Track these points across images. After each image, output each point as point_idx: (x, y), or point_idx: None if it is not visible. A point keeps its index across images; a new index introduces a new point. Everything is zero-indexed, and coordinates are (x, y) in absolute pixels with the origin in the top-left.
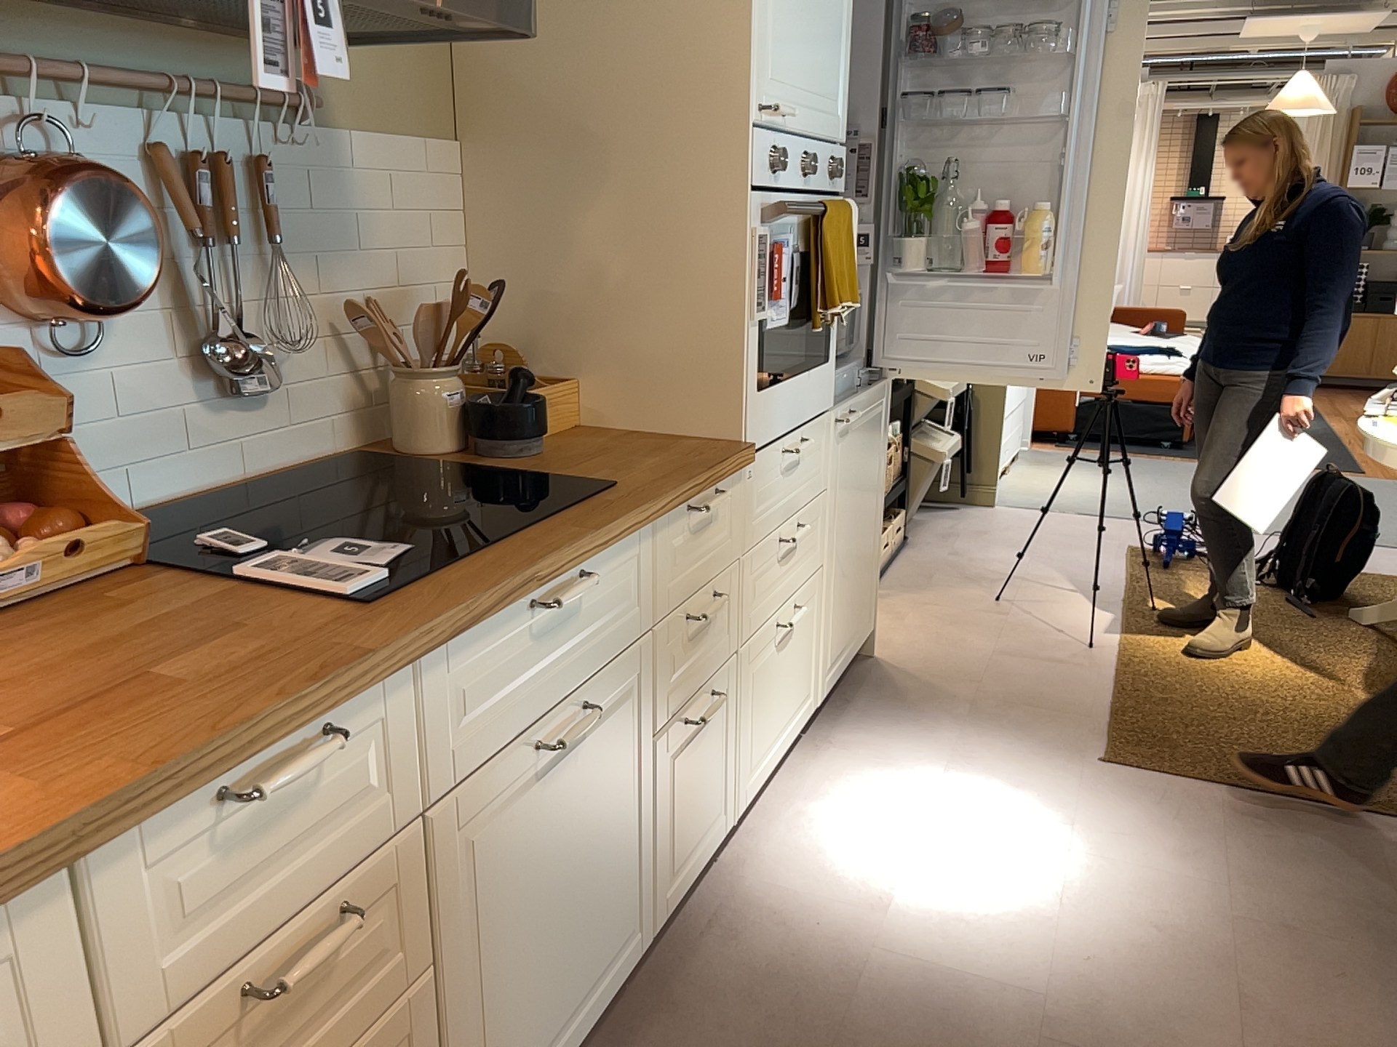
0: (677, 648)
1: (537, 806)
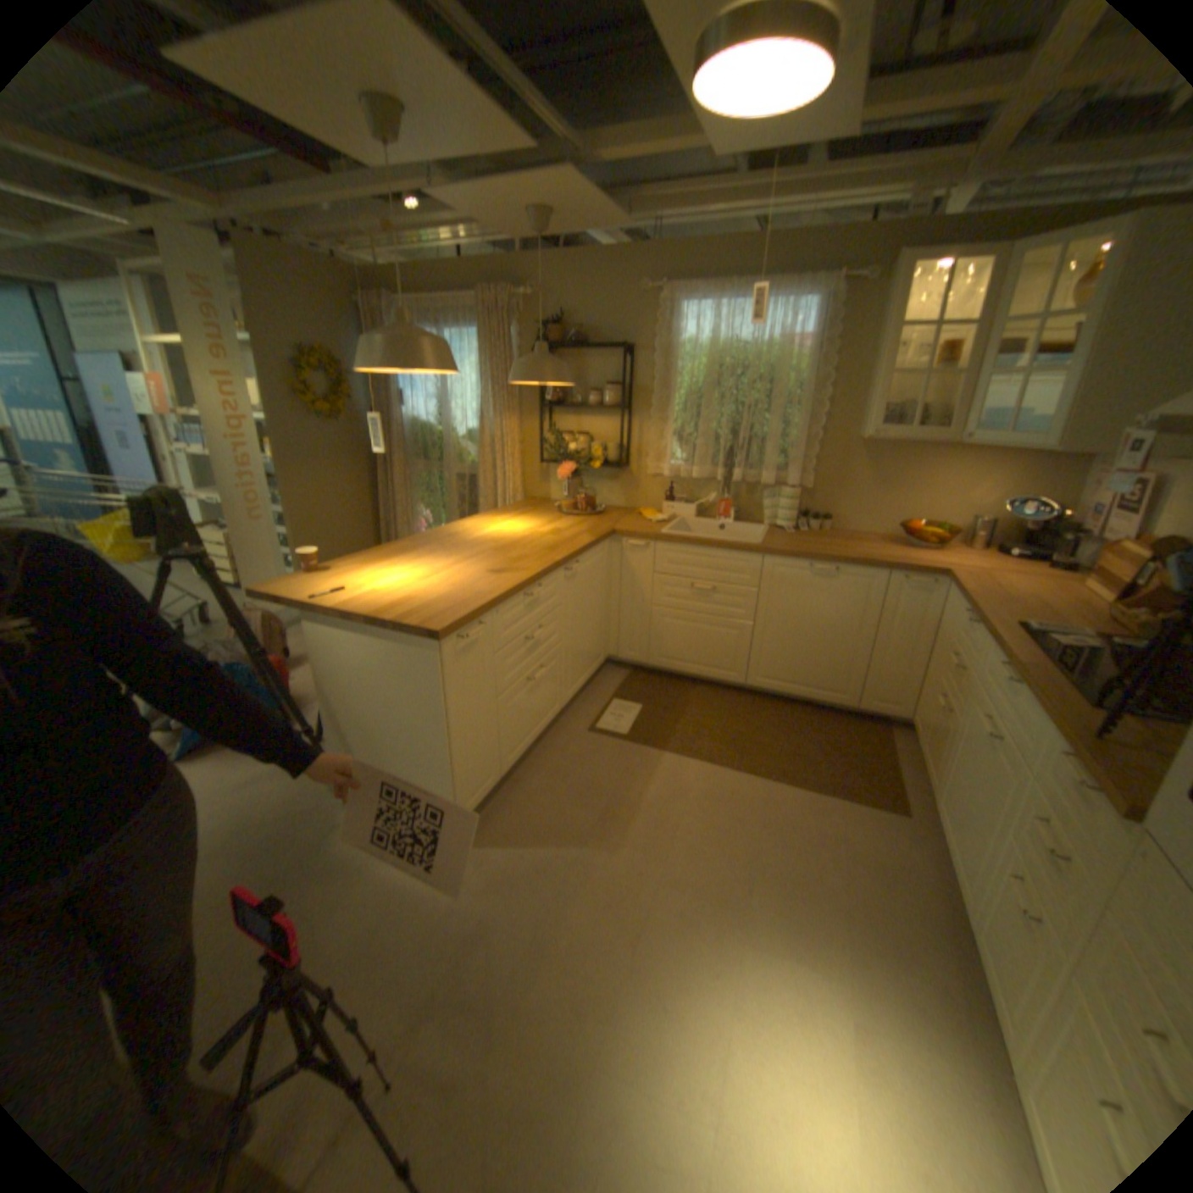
0: (1038, 827)
1: (983, 742)
